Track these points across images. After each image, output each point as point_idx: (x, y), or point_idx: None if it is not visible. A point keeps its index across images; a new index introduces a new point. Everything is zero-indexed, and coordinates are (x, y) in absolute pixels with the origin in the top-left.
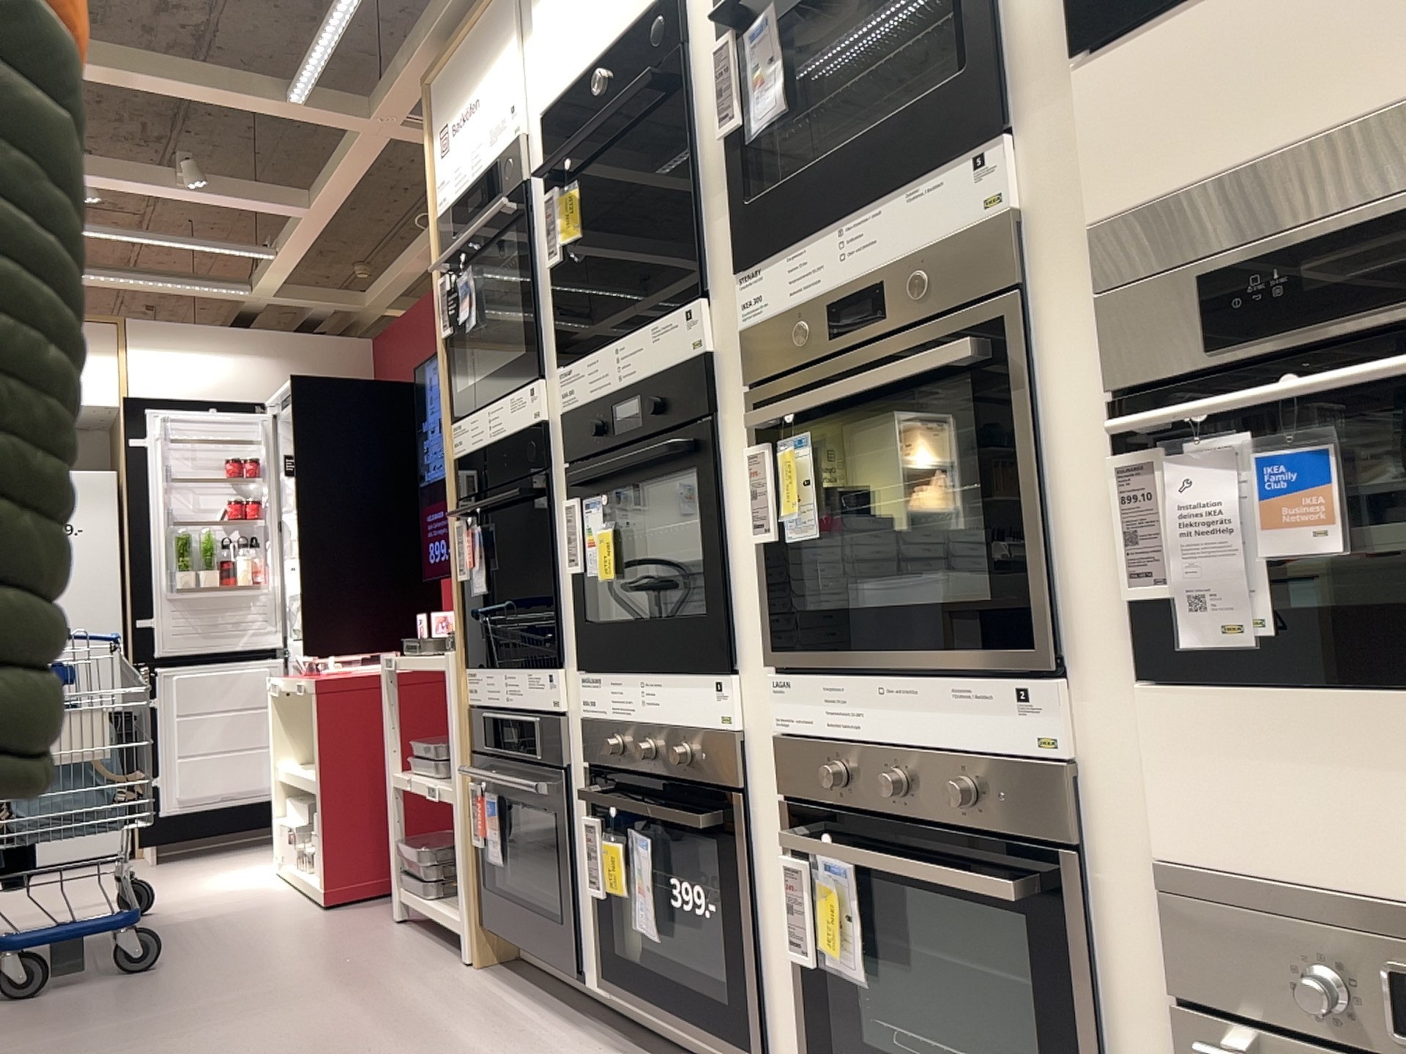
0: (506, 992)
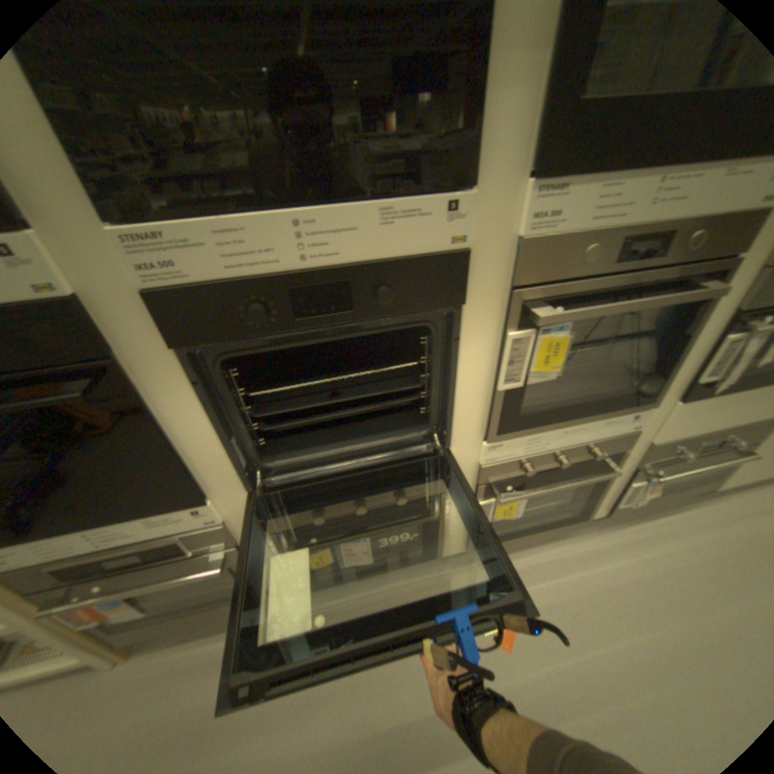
0: (187, 649)
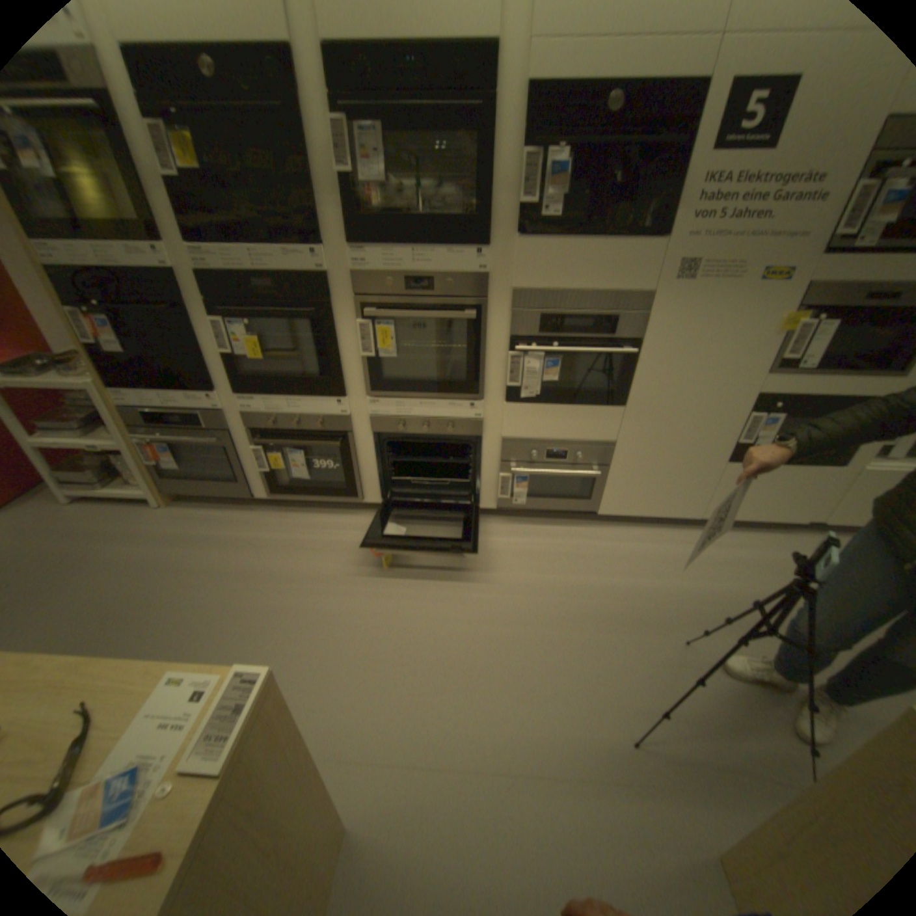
0: (198, 513)
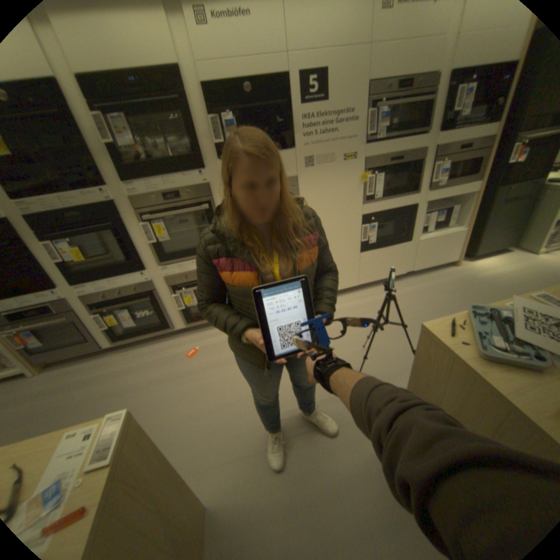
0: (63, 370)
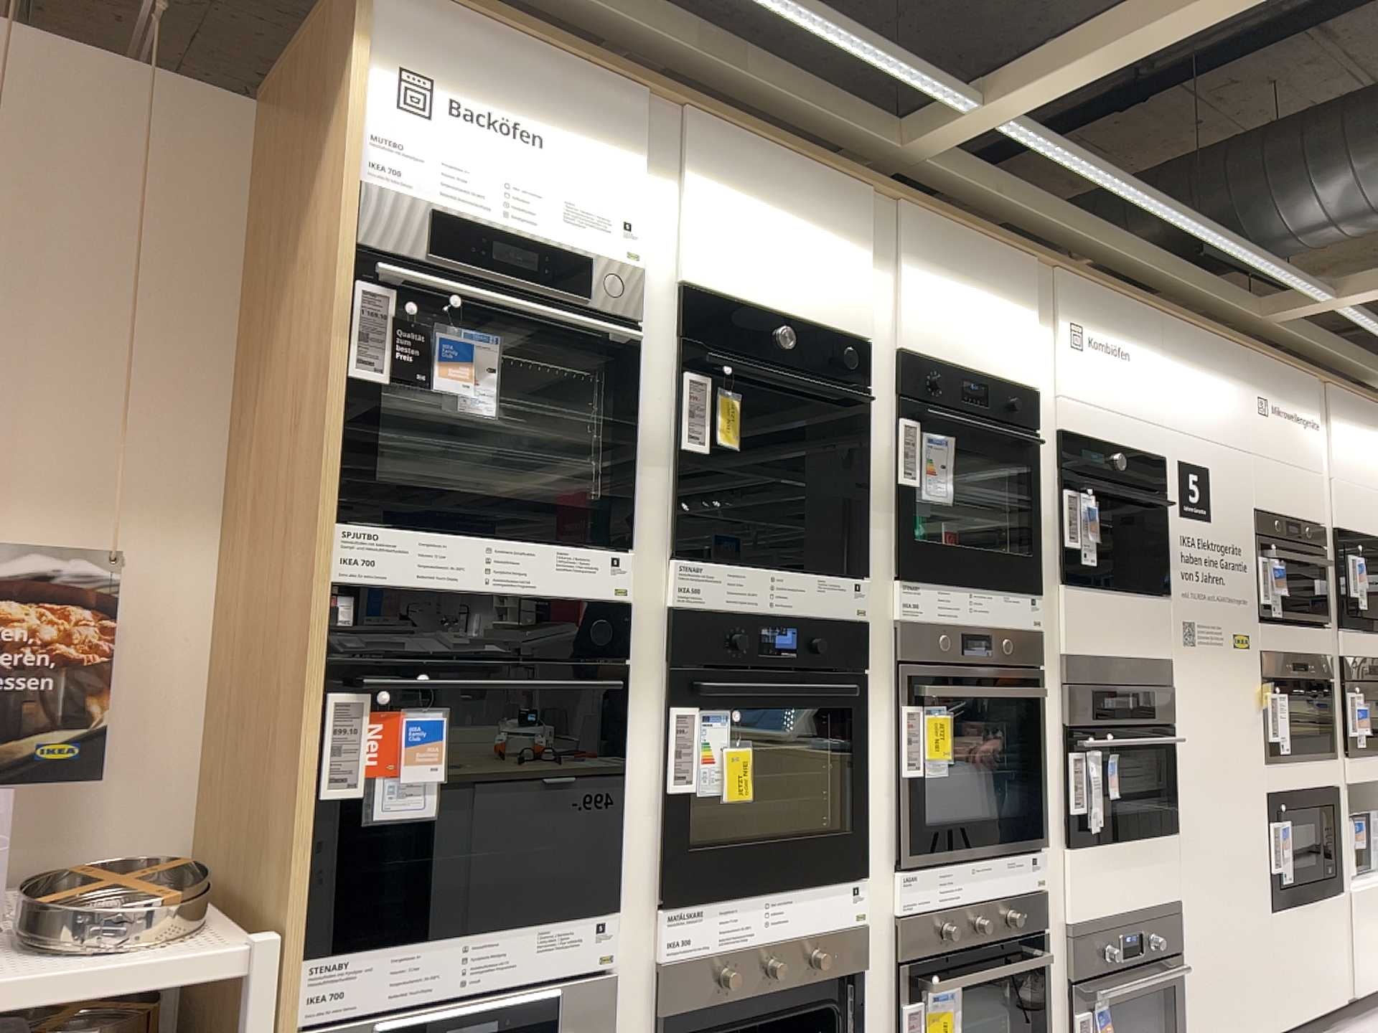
0: None
